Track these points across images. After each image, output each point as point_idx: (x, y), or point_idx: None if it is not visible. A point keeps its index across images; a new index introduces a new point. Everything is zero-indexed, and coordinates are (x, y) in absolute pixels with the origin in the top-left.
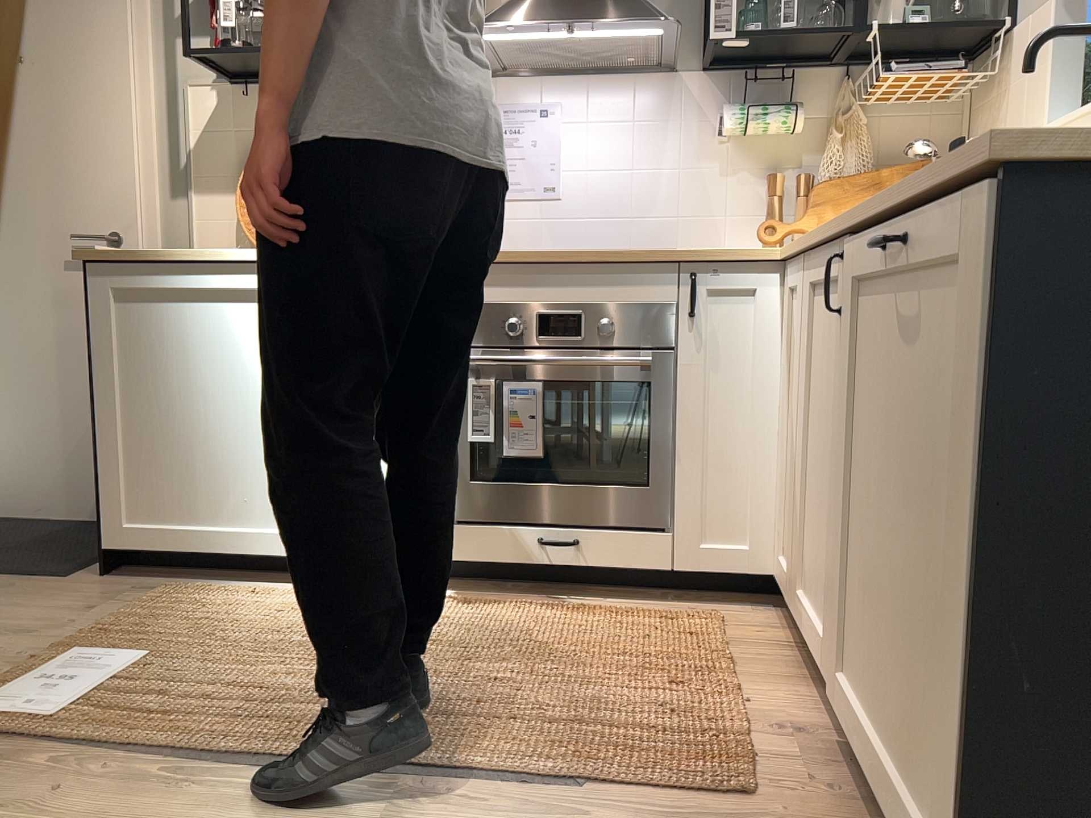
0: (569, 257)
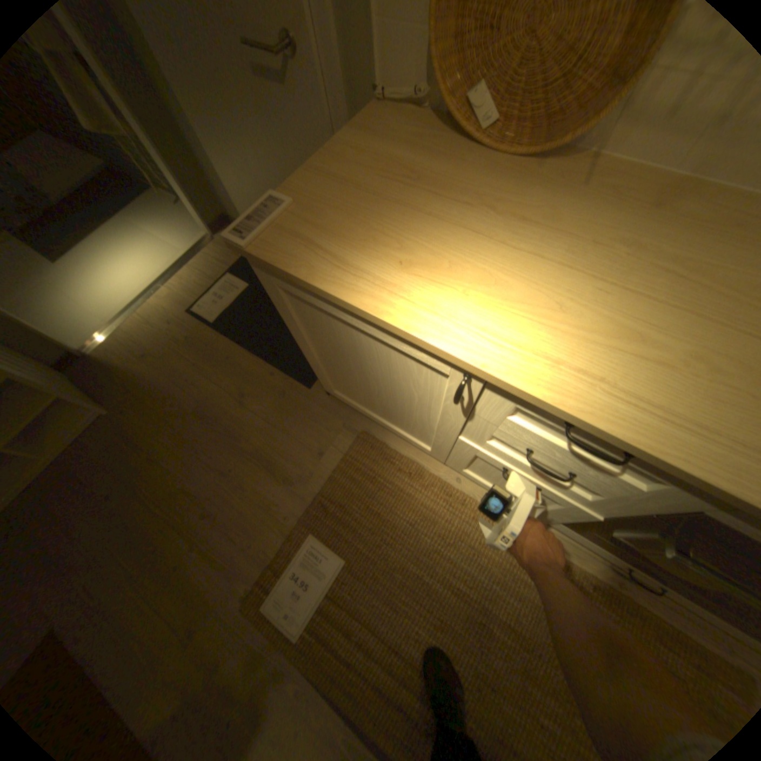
0: None
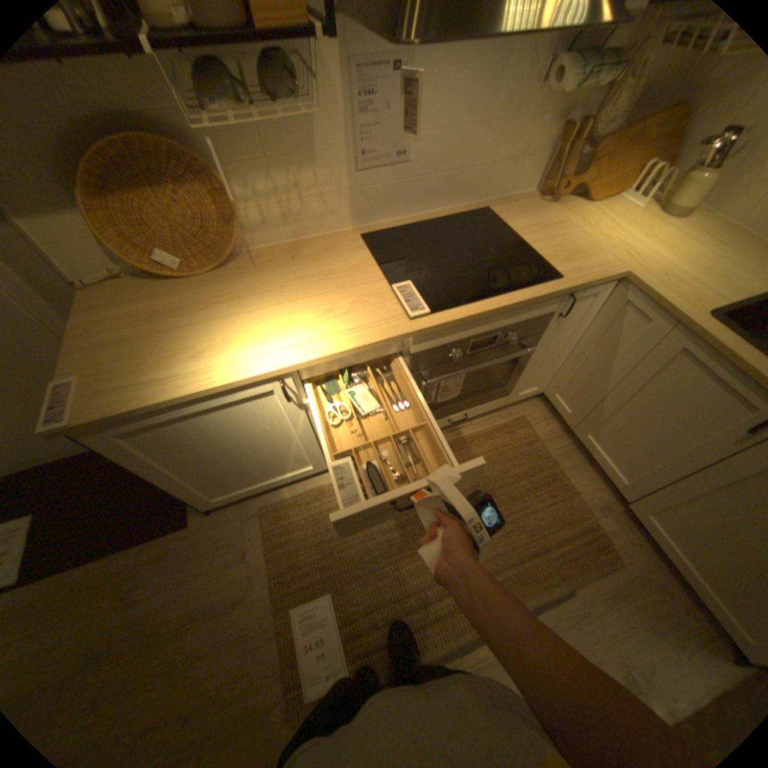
0: (502, 309)
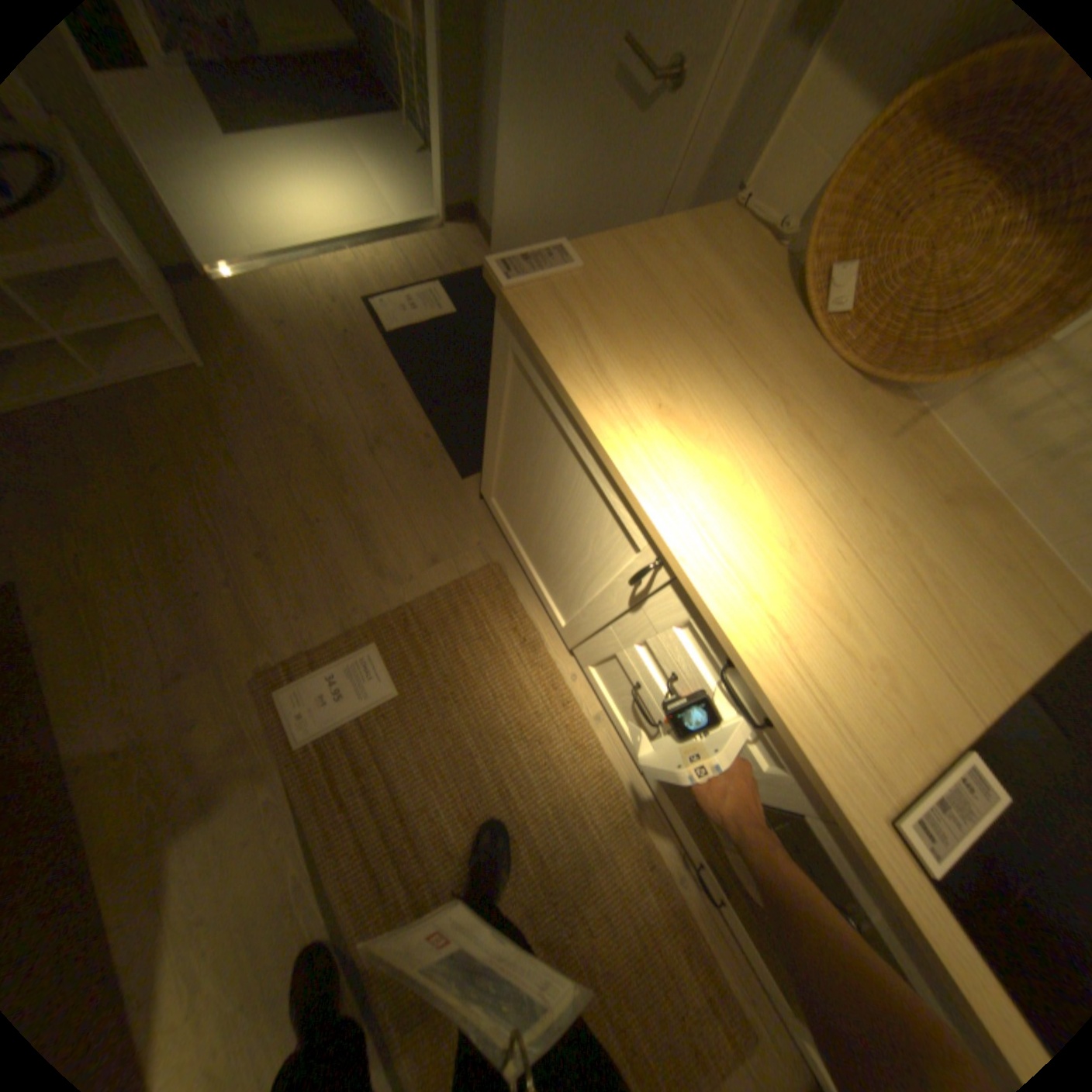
0: None
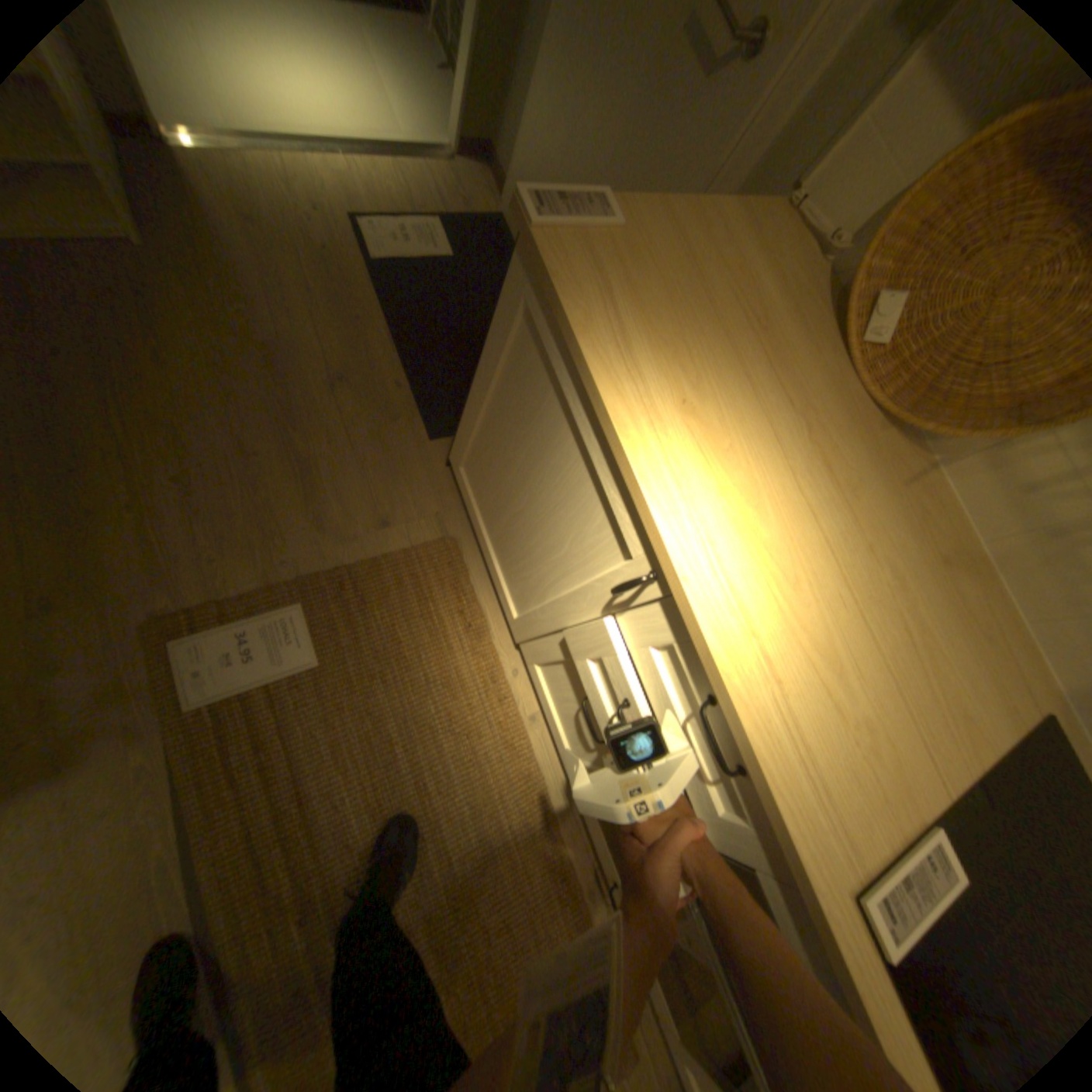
0: None
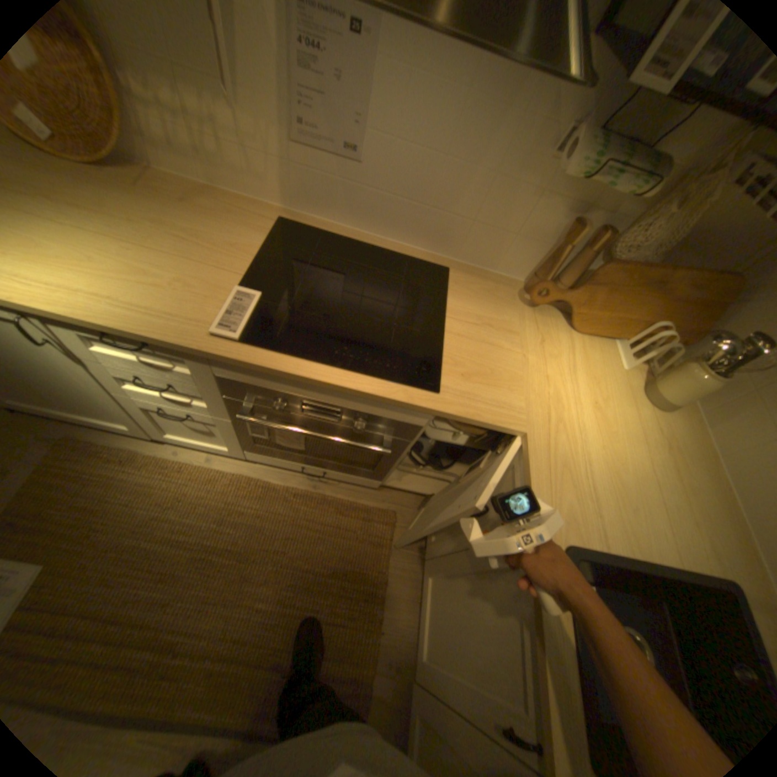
0: (332, 388)
